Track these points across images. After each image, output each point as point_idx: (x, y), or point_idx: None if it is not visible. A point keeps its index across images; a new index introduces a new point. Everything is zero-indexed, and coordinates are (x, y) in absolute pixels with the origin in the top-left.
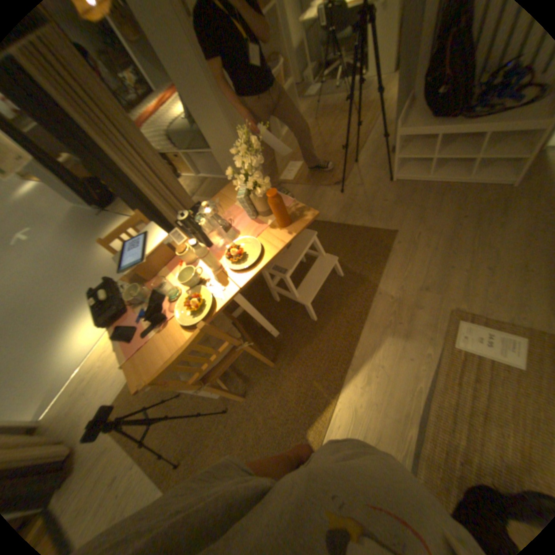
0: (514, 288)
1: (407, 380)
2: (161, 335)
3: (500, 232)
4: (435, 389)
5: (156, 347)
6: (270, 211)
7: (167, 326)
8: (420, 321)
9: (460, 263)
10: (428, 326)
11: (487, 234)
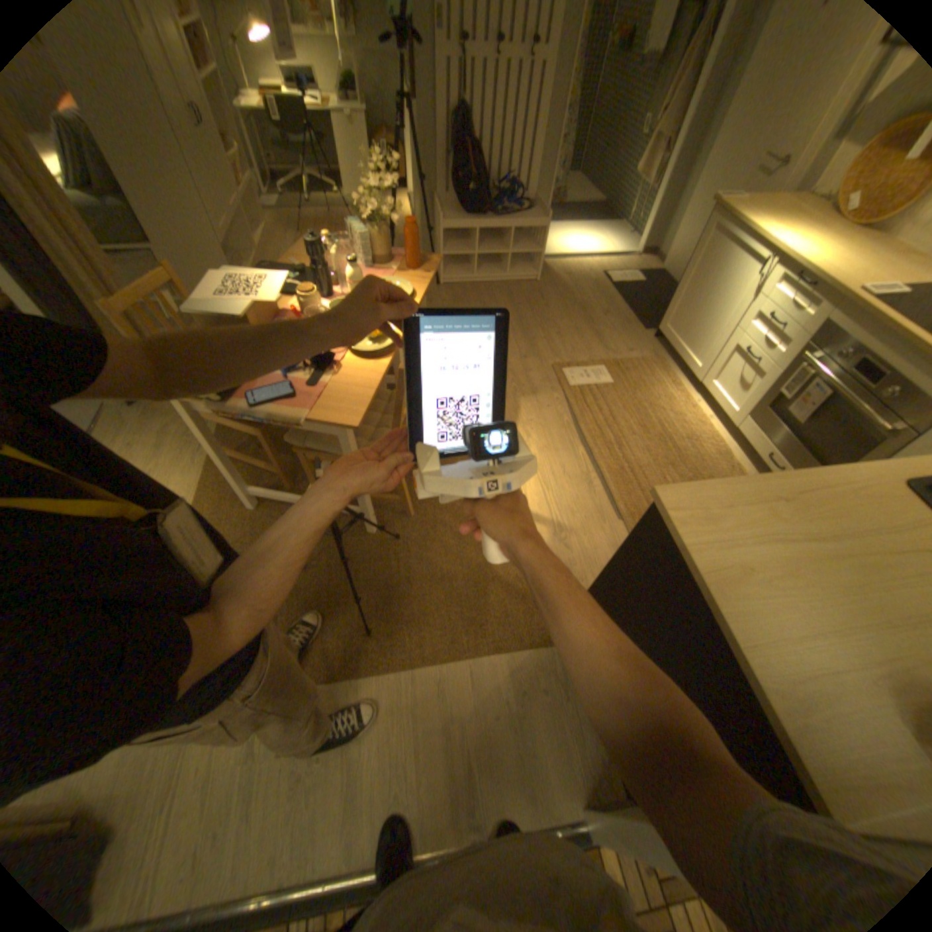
0: (577, 342)
1: (553, 421)
2: (344, 372)
3: (547, 311)
4: (574, 417)
5: (349, 383)
6: (384, 261)
7: (346, 362)
8: (535, 379)
9: (536, 335)
10: (542, 381)
11: (540, 313)
